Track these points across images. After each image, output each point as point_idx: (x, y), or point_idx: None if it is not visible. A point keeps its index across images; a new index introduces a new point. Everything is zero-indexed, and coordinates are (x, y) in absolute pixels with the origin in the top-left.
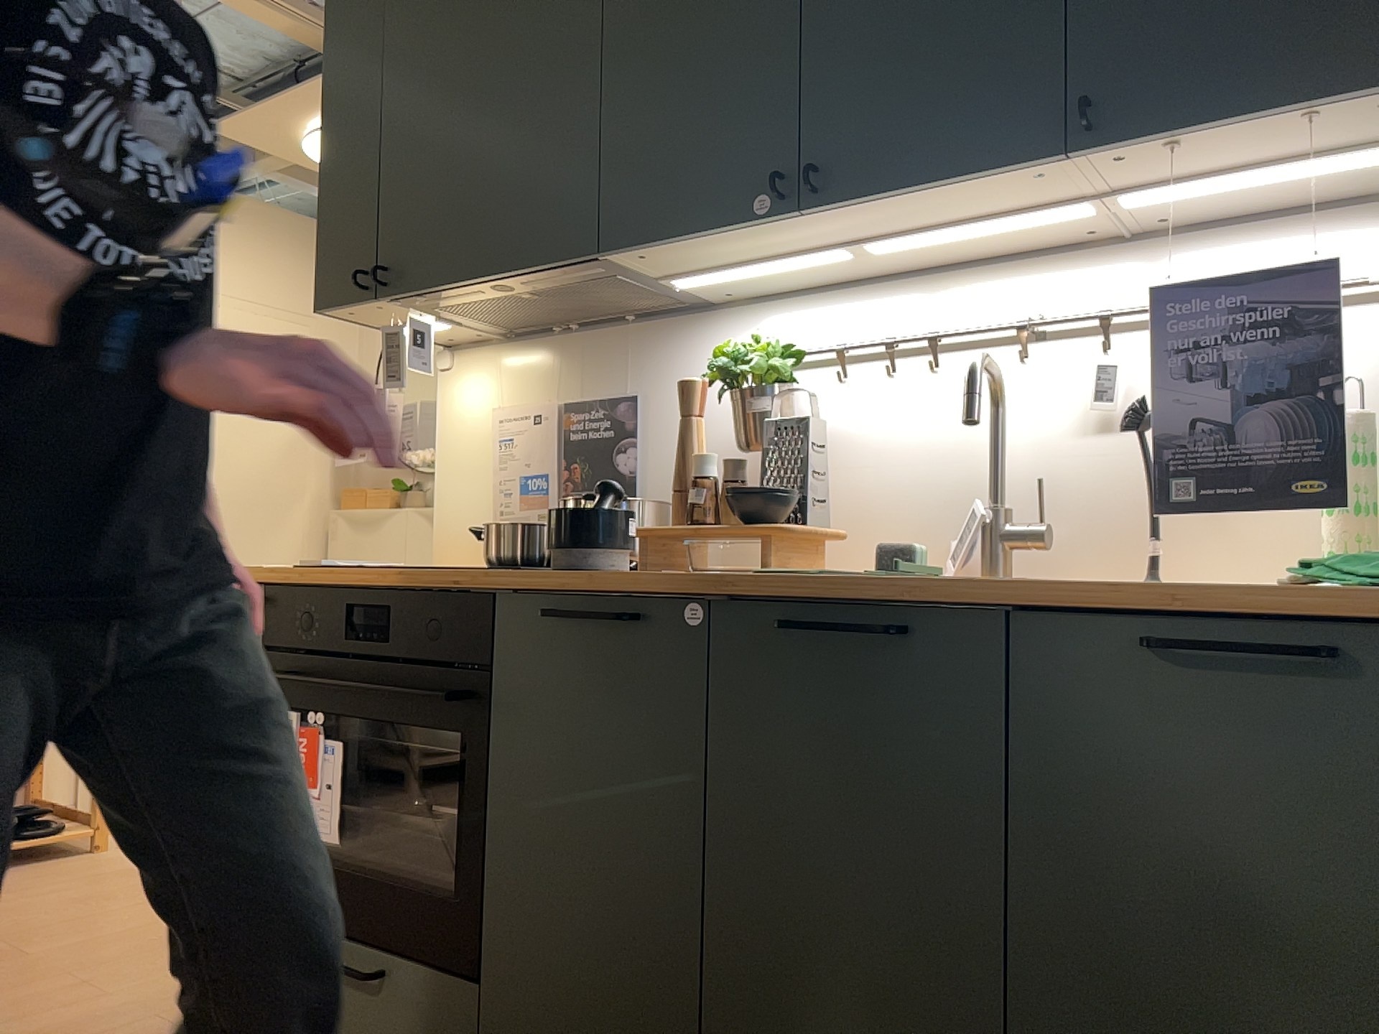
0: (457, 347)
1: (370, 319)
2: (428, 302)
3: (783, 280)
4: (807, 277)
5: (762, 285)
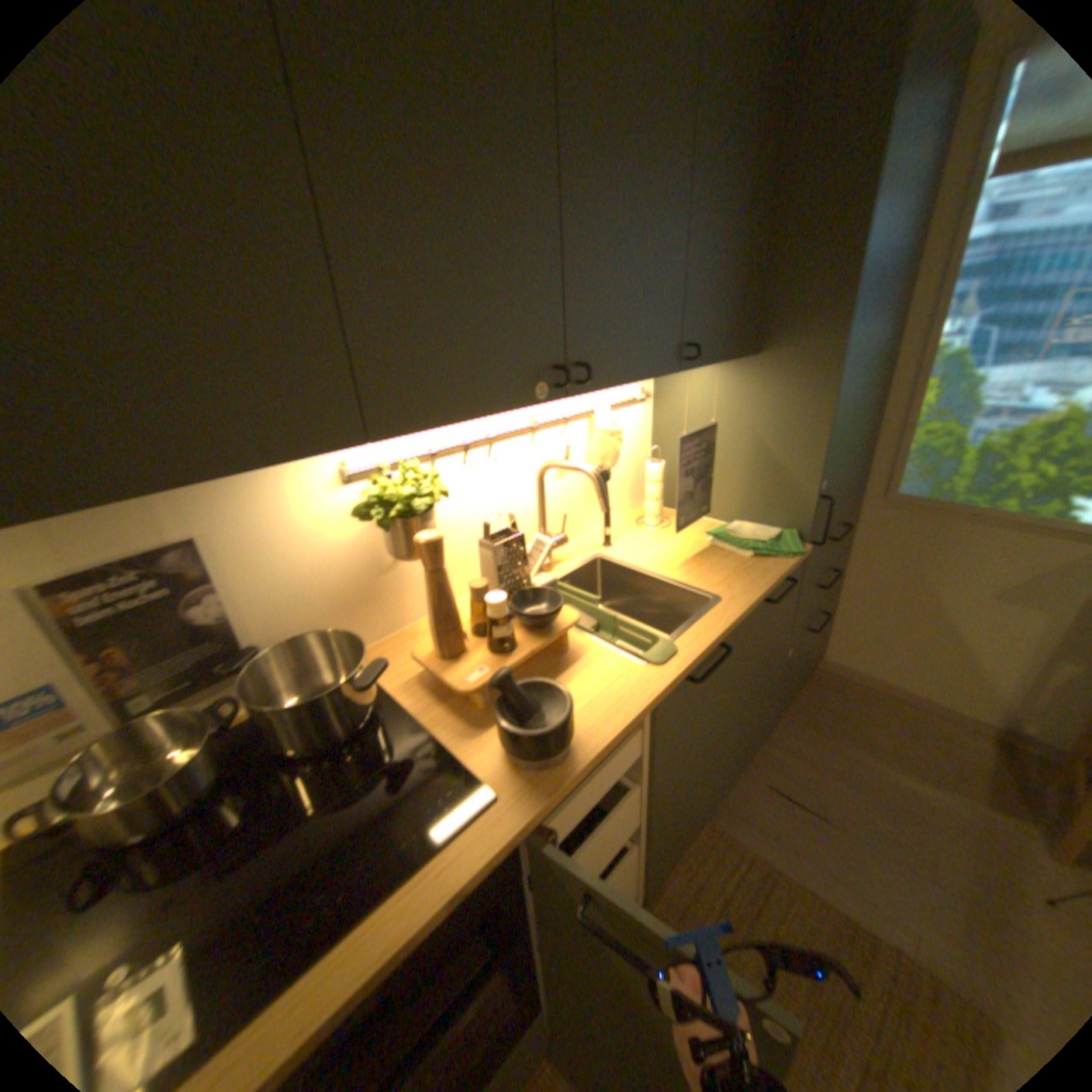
0: None
1: None
2: None
3: None
4: None
5: None
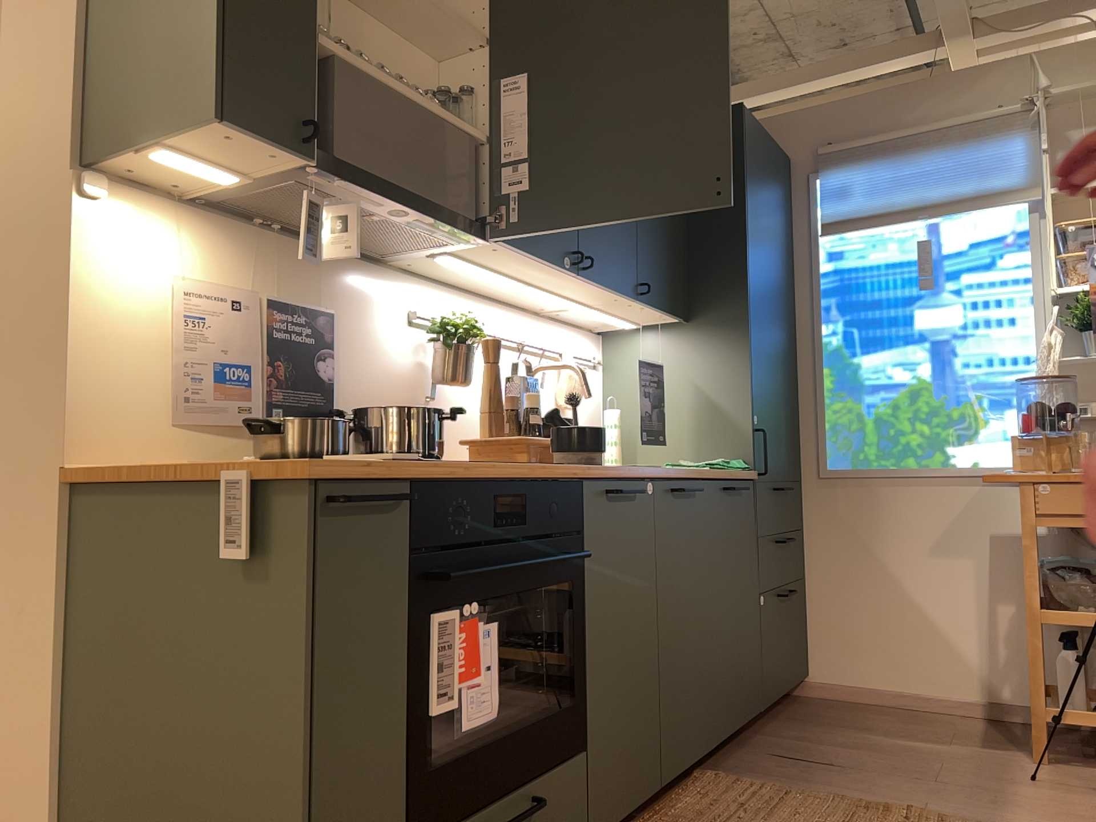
0: (106, 174)
1: (205, 143)
2: (332, 183)
3: (442, 271)
4: (452, 274)
5: (430, 267)
